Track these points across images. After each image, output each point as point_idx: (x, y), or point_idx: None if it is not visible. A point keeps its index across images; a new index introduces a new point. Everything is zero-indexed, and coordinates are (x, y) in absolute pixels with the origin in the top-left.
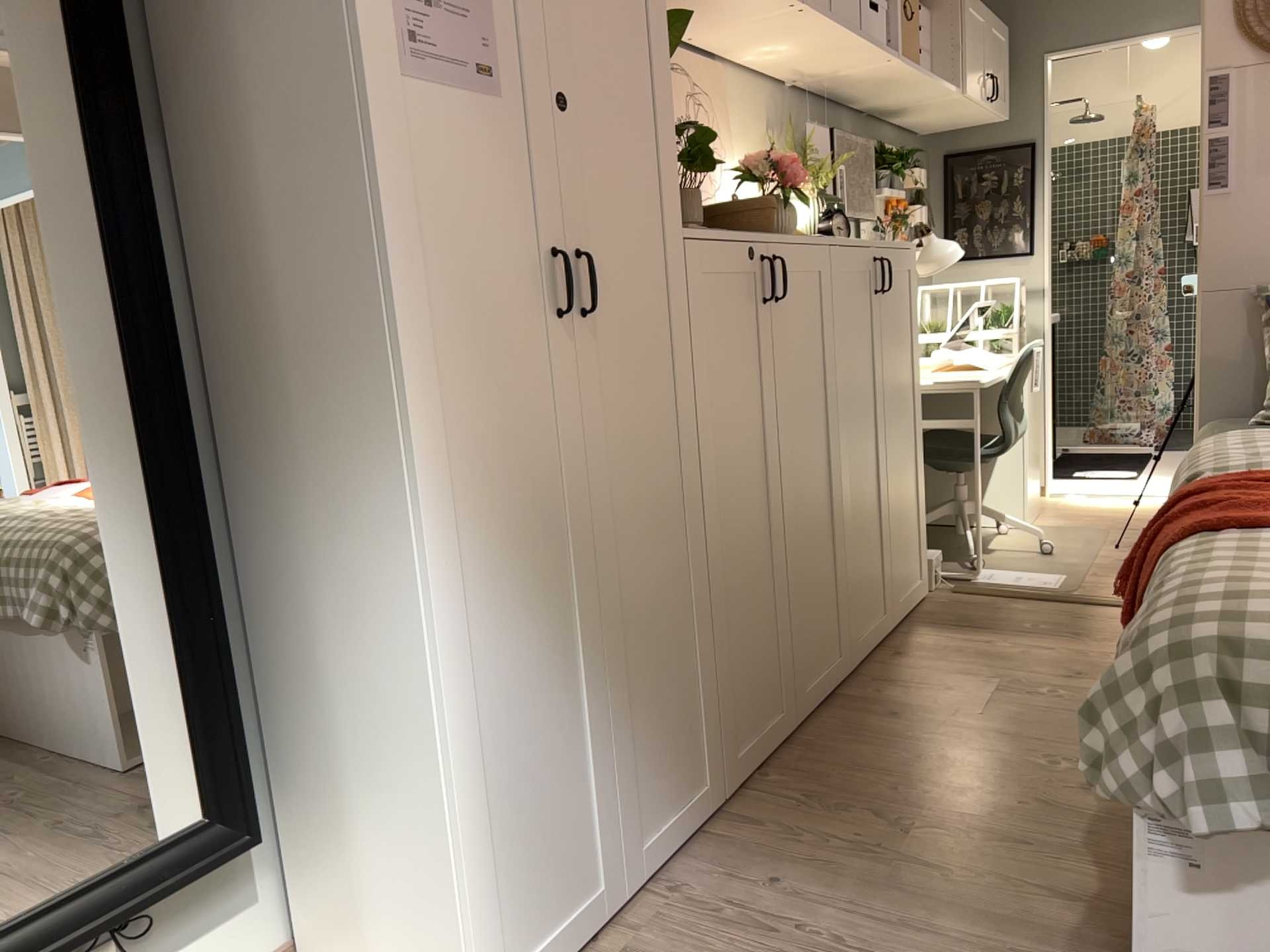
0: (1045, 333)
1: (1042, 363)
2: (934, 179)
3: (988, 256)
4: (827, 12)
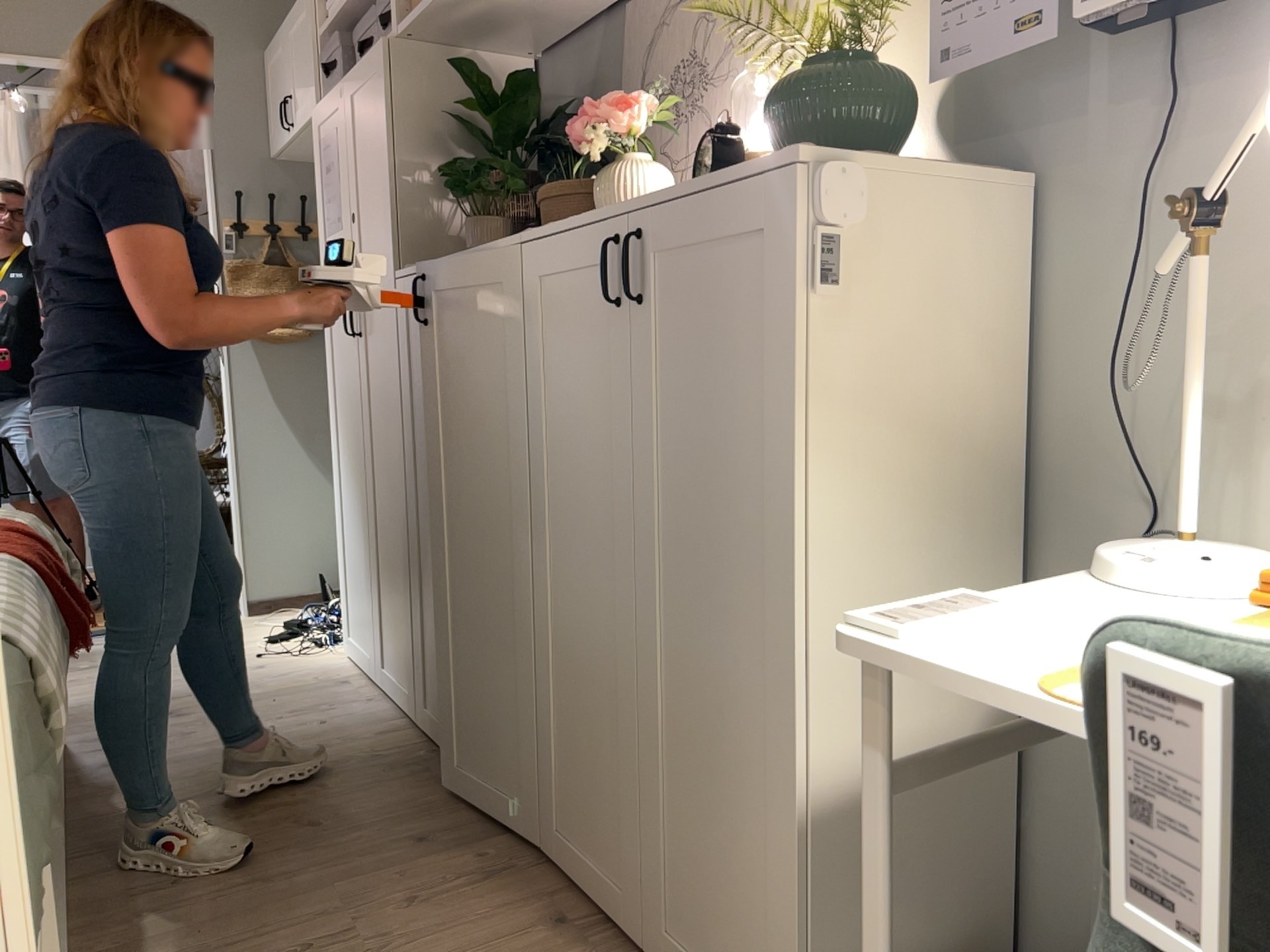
0: None
1: None
2: None
3: None
4: None
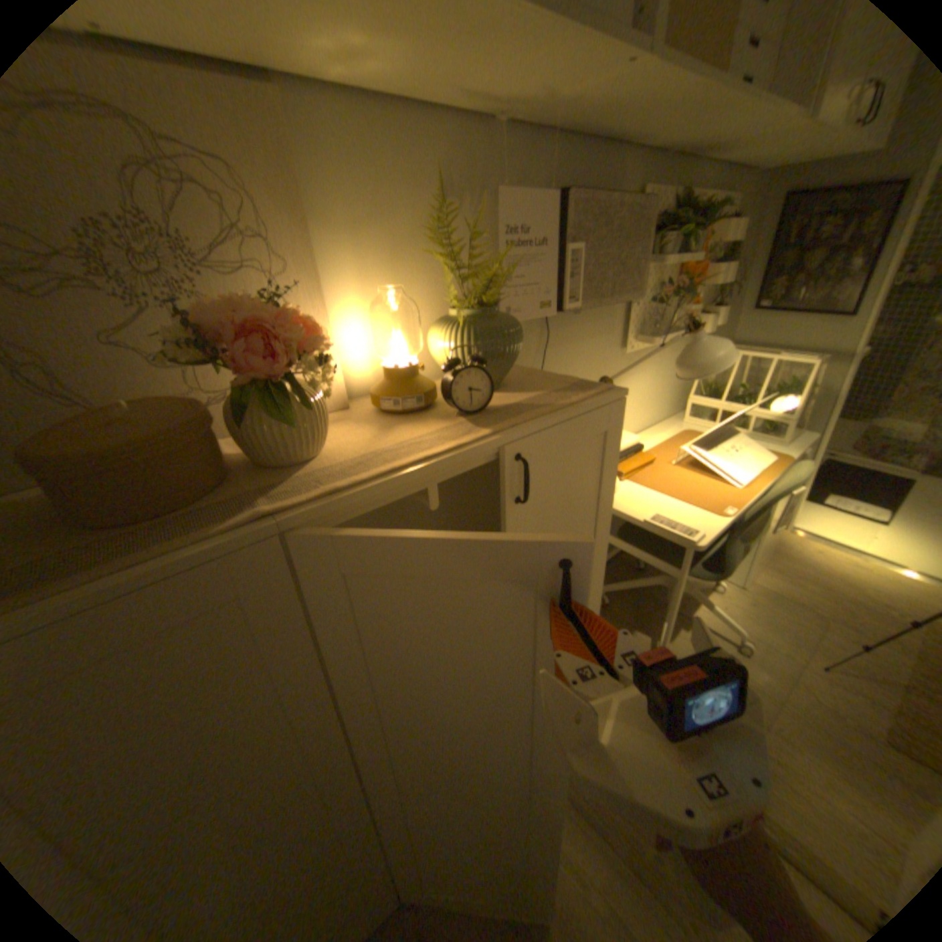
0: (846, 398)
1: (830, 426)
2: (774, 221)
3: (809, 311)
4: None
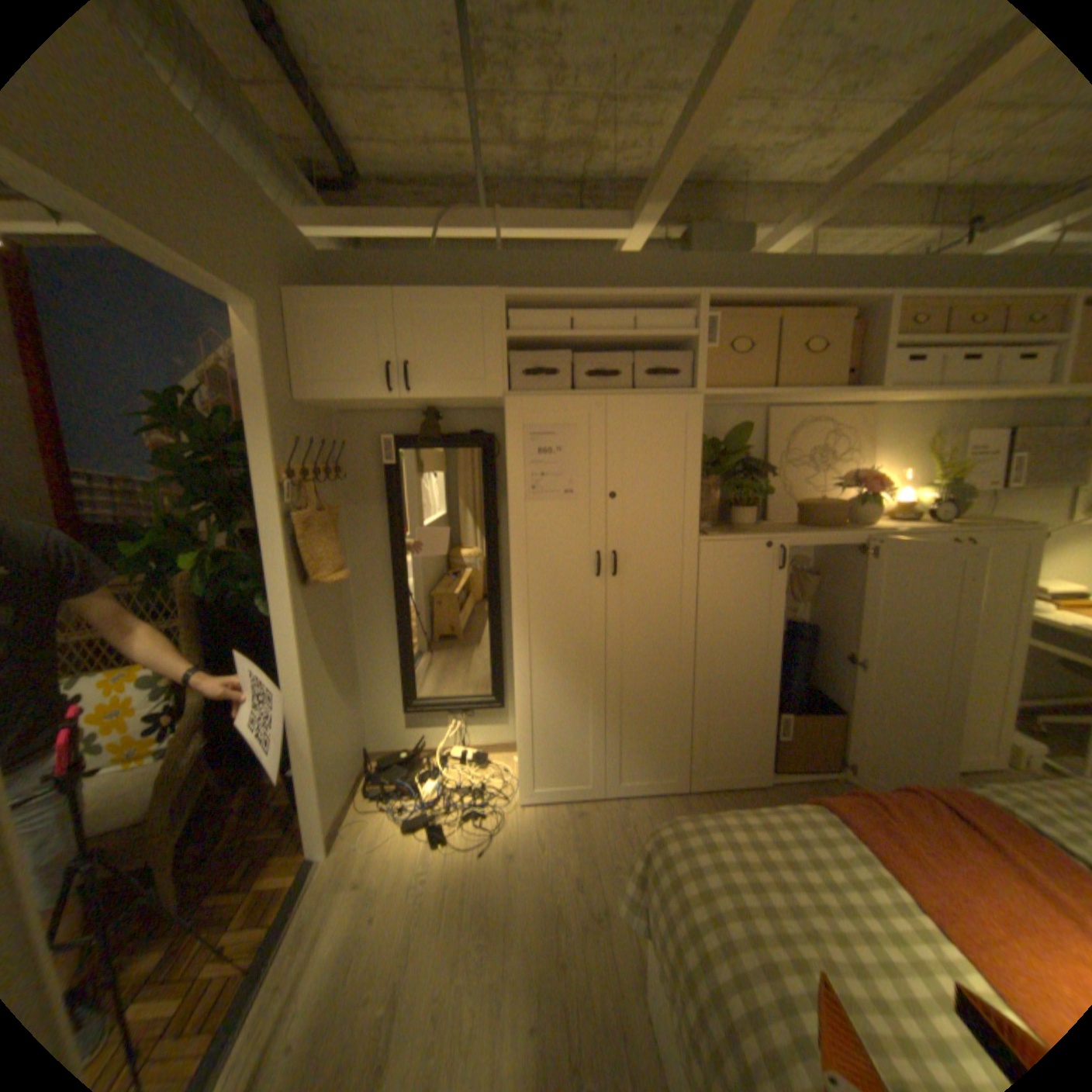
0: None
1: None
2: None
3: None
4: (938, 384)
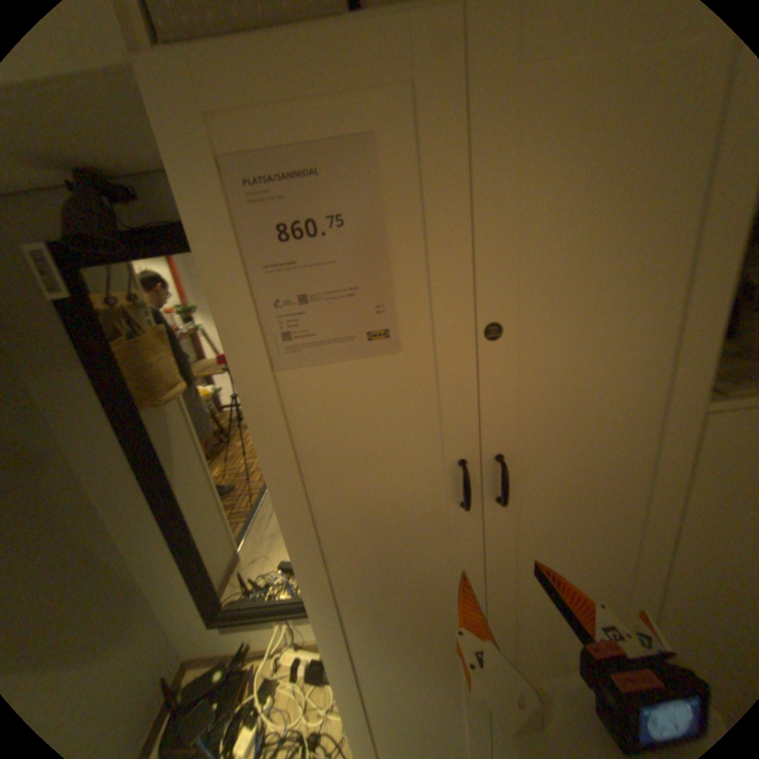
0: None
1: None
2: None
3: None
4: None
